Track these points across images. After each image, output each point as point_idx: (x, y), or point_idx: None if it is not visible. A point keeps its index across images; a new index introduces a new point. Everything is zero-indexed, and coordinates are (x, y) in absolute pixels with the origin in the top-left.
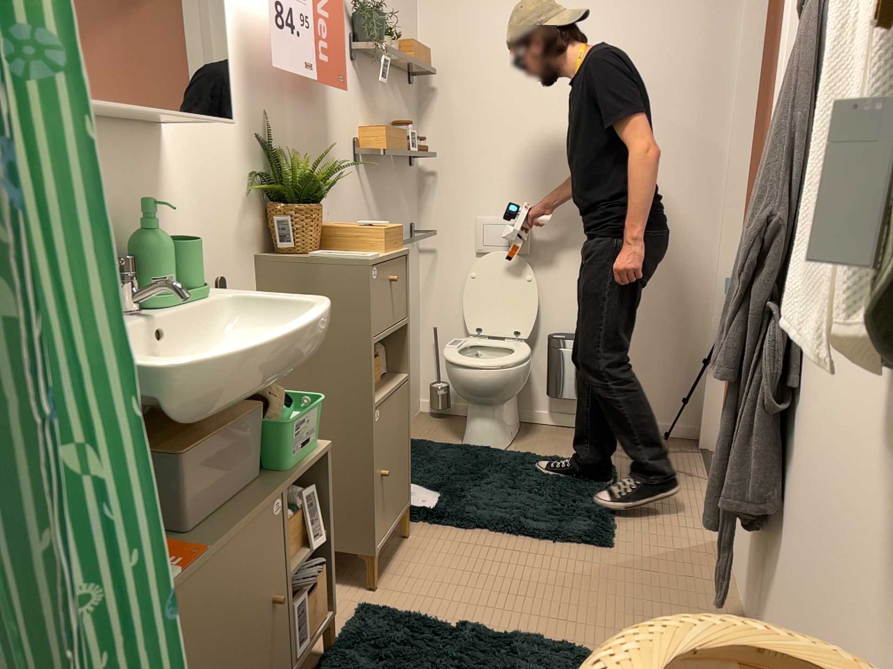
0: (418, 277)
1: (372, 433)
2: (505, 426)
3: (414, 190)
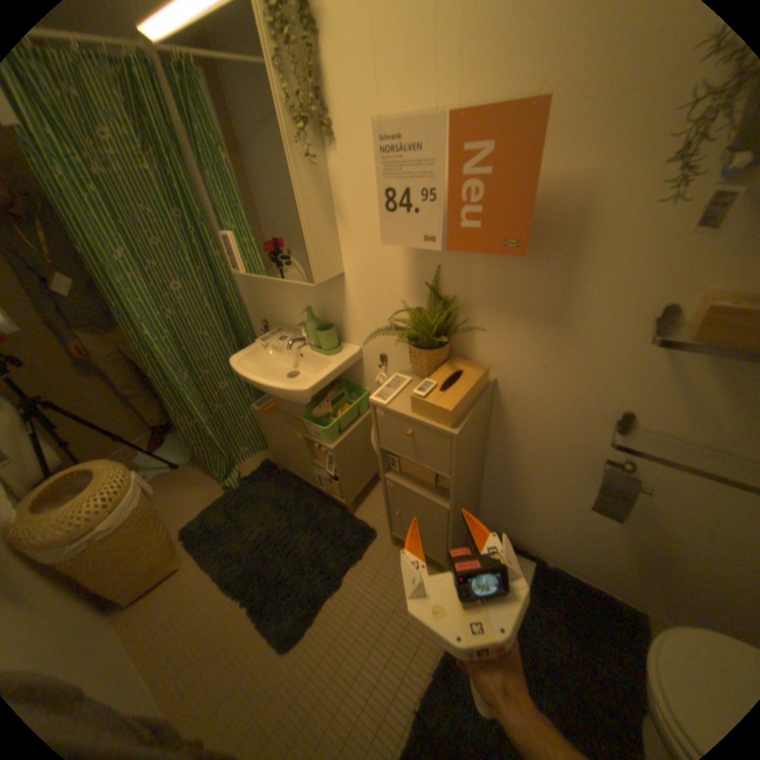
0: None
1: (383, 485)
2: None
3: None
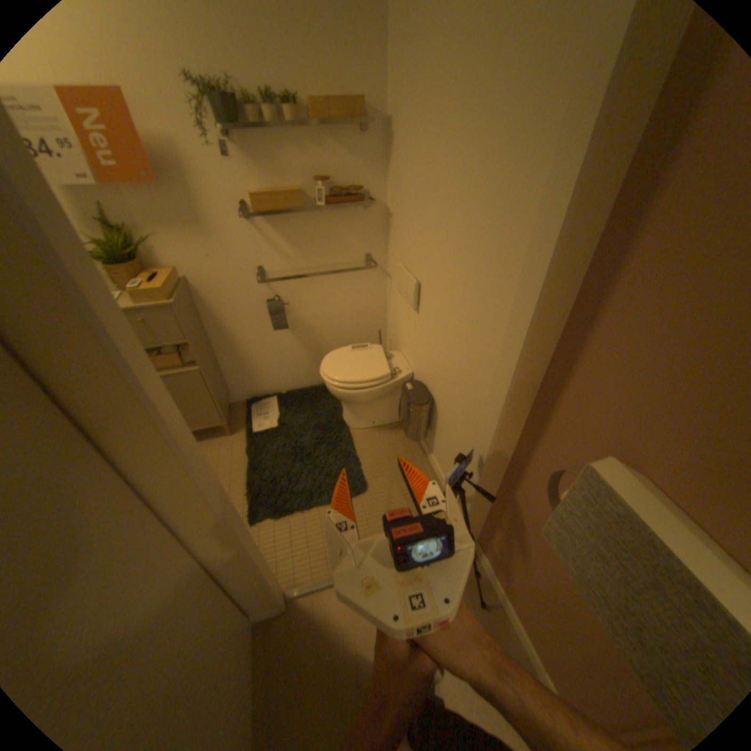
0: (379, 291)
1: None
2: (361, 416)
3: (372, 226)
